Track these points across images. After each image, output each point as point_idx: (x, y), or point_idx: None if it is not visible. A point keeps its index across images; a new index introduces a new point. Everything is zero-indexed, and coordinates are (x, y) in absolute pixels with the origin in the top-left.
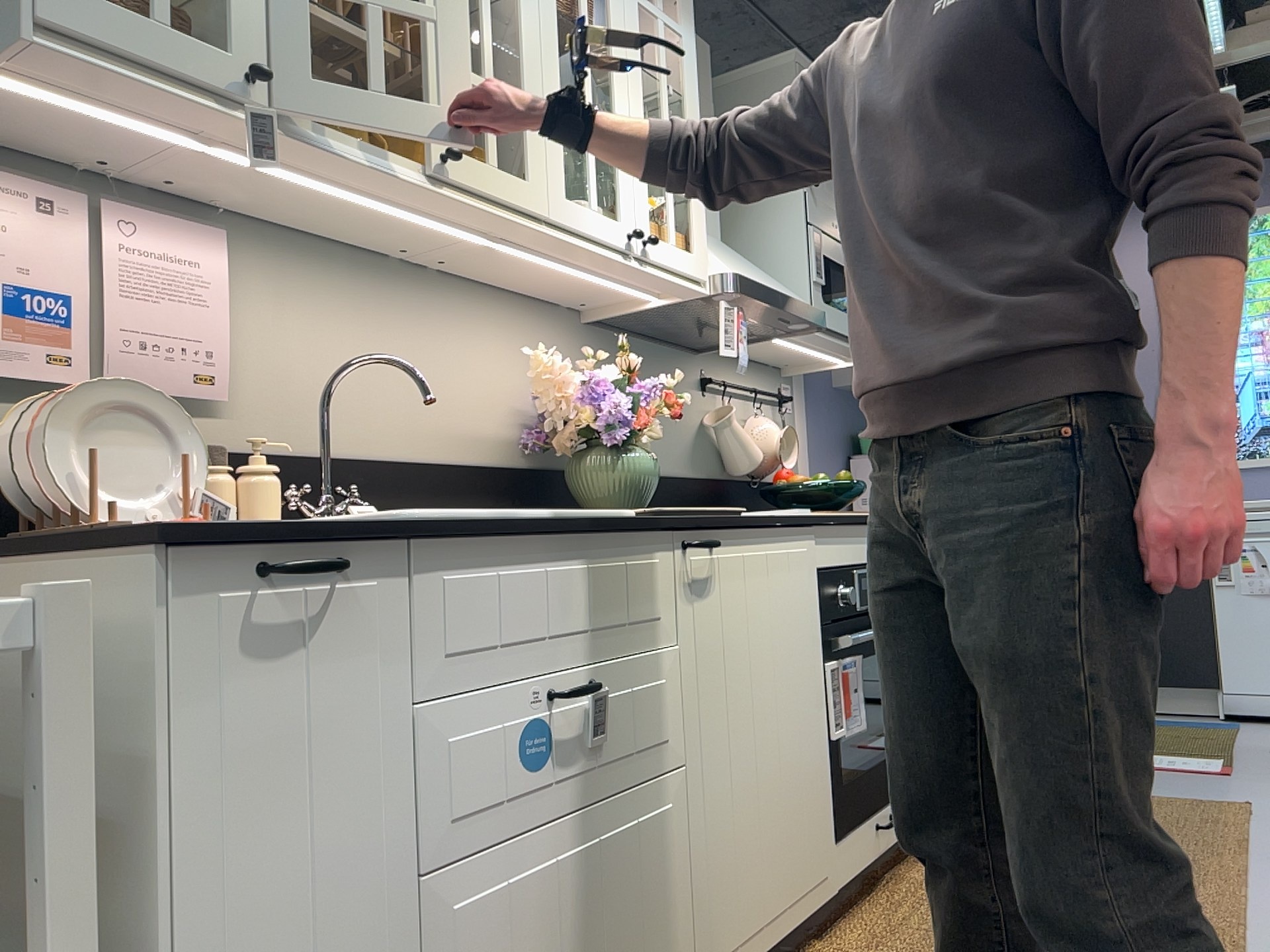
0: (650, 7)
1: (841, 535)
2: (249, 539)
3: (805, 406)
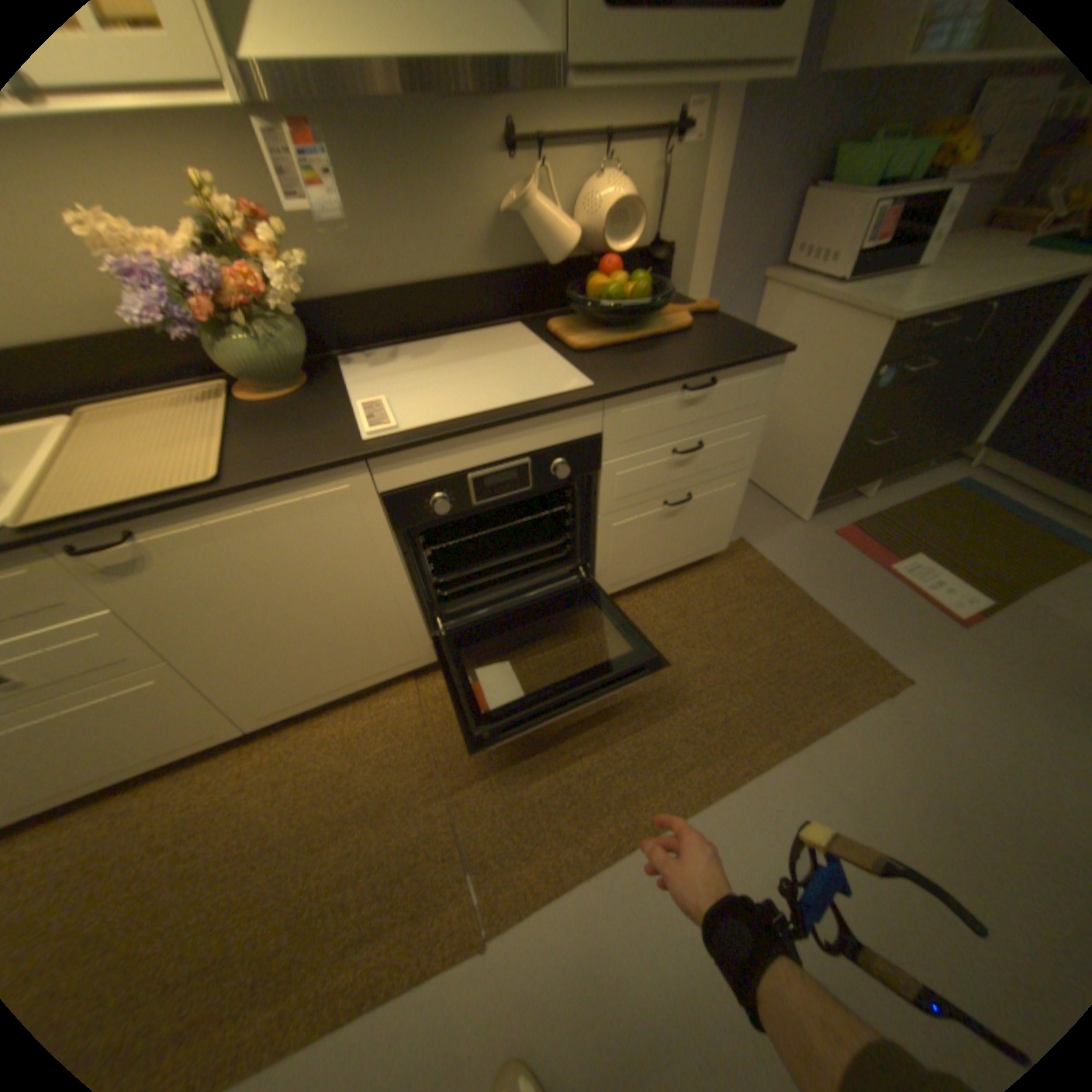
0: None
1: (431, 452)
2: None
3: (731, 125)
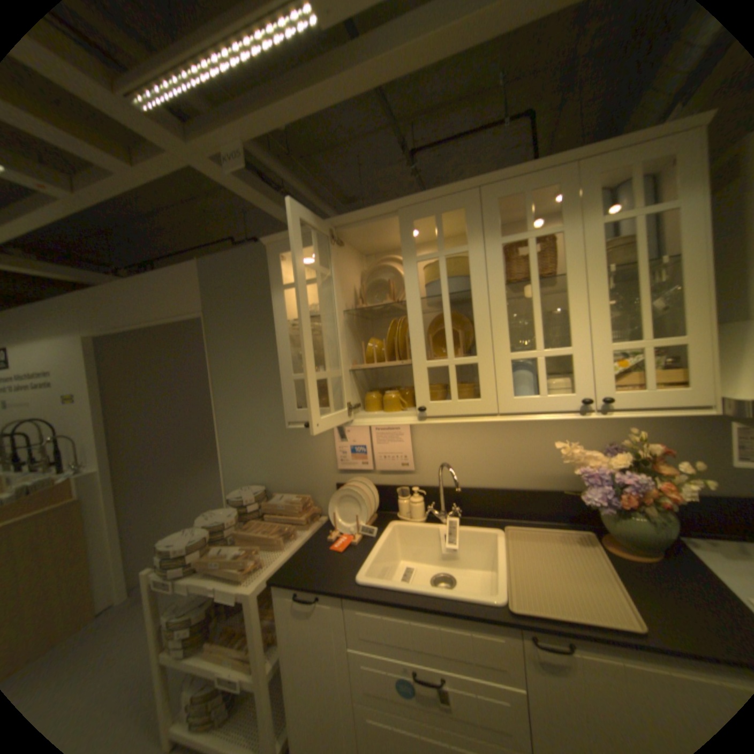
0: (622, 214)
1: None
2: (289, 589)
3: None
